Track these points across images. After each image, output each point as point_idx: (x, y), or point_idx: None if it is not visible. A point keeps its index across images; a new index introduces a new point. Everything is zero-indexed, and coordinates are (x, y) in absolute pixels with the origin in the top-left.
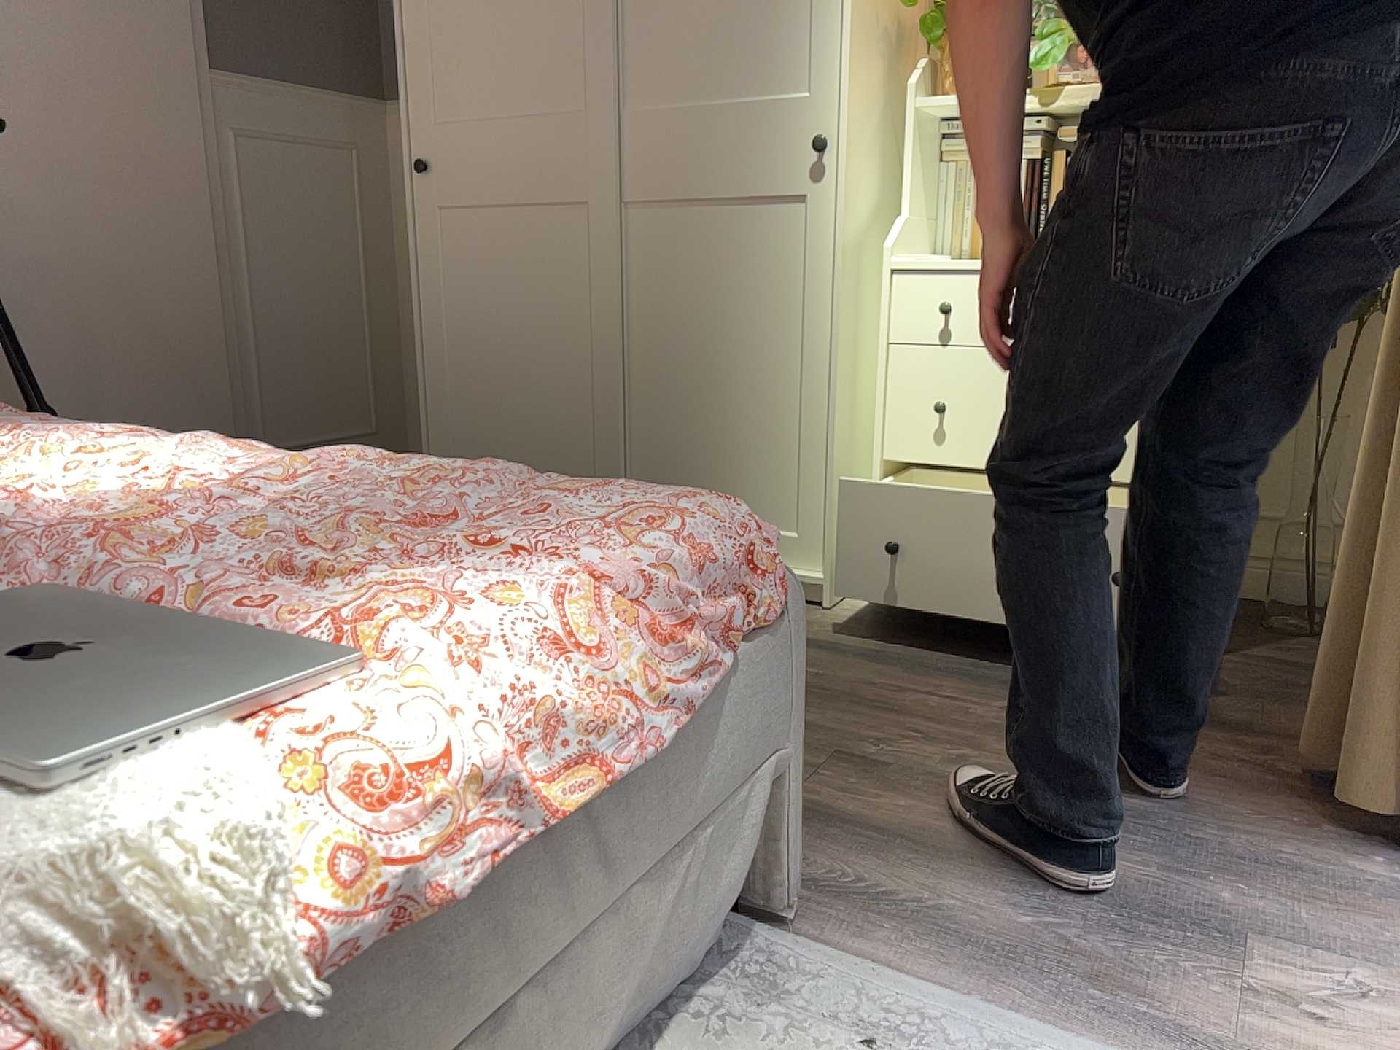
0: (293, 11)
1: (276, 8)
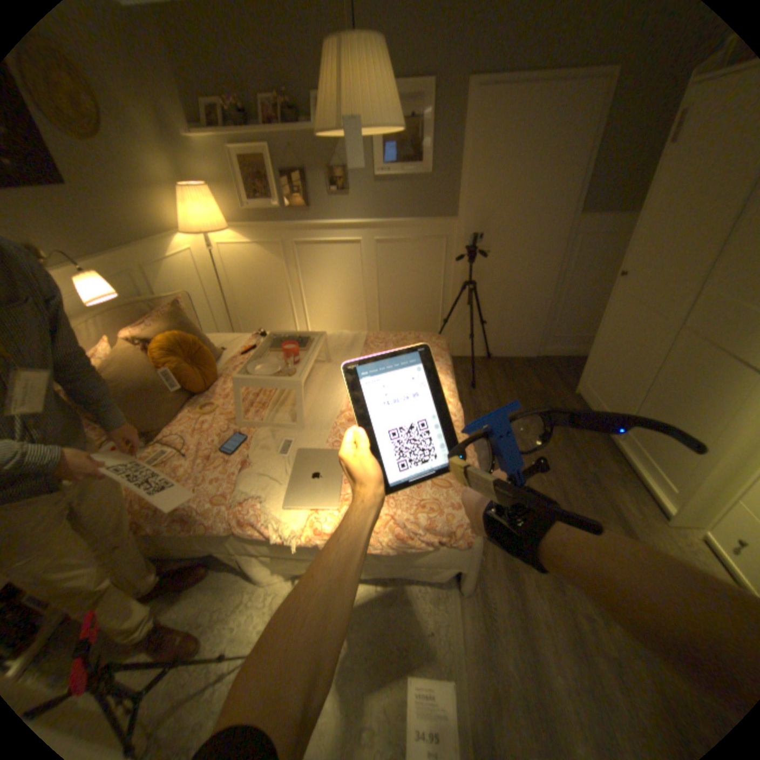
0: (628, 181)
1: (619, 182)
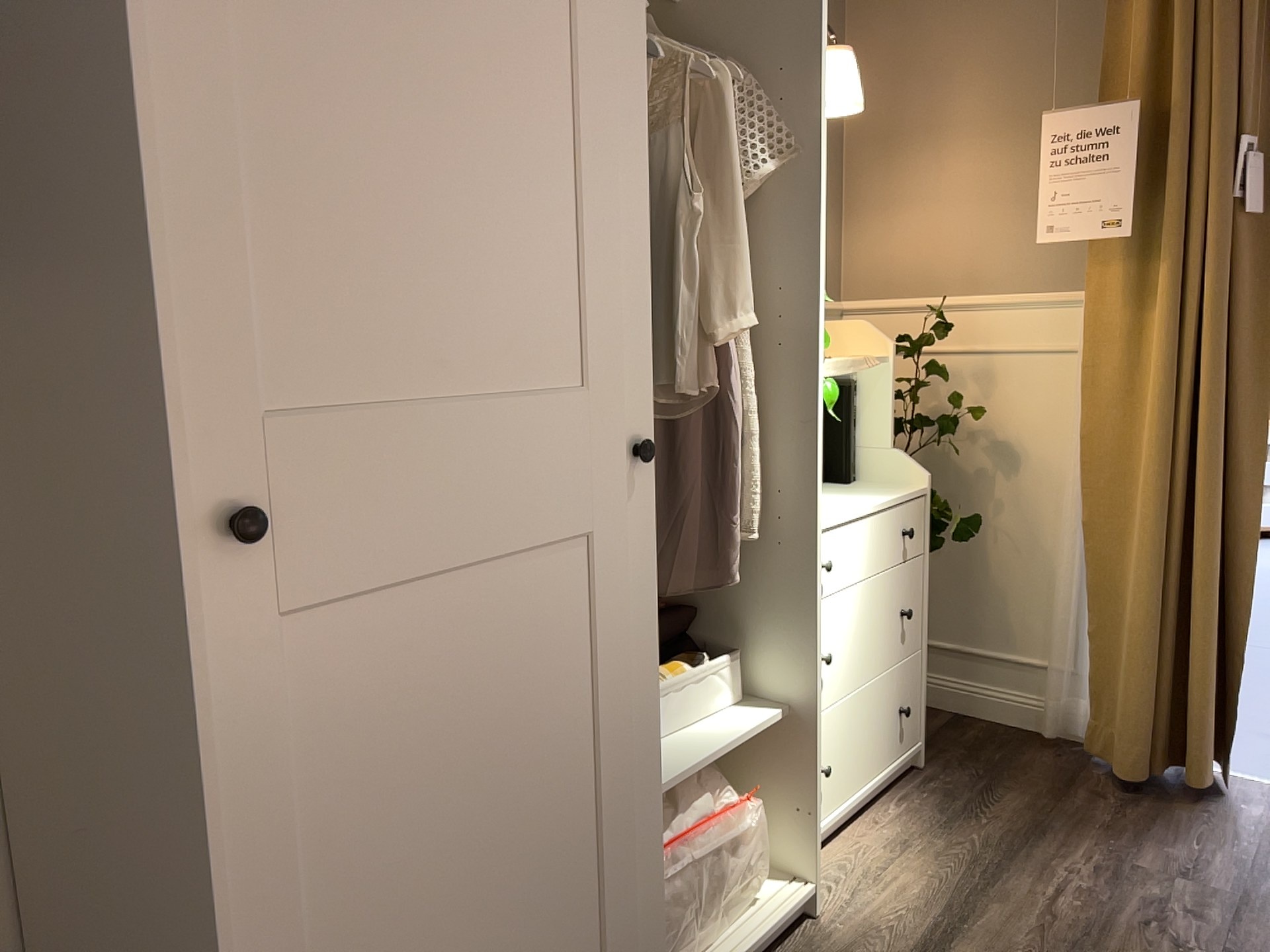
0: None
1: None
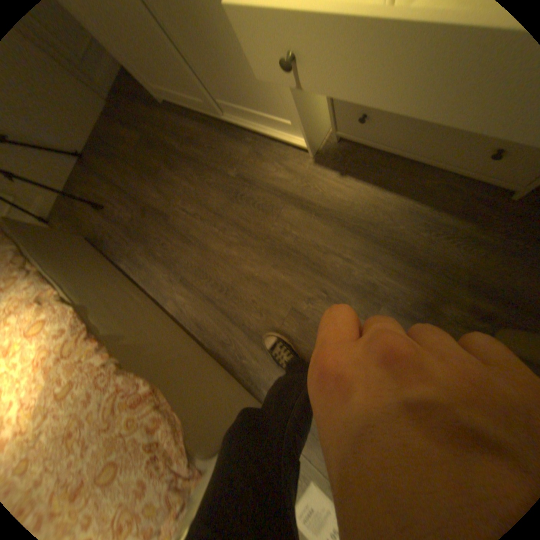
0: None
1: None
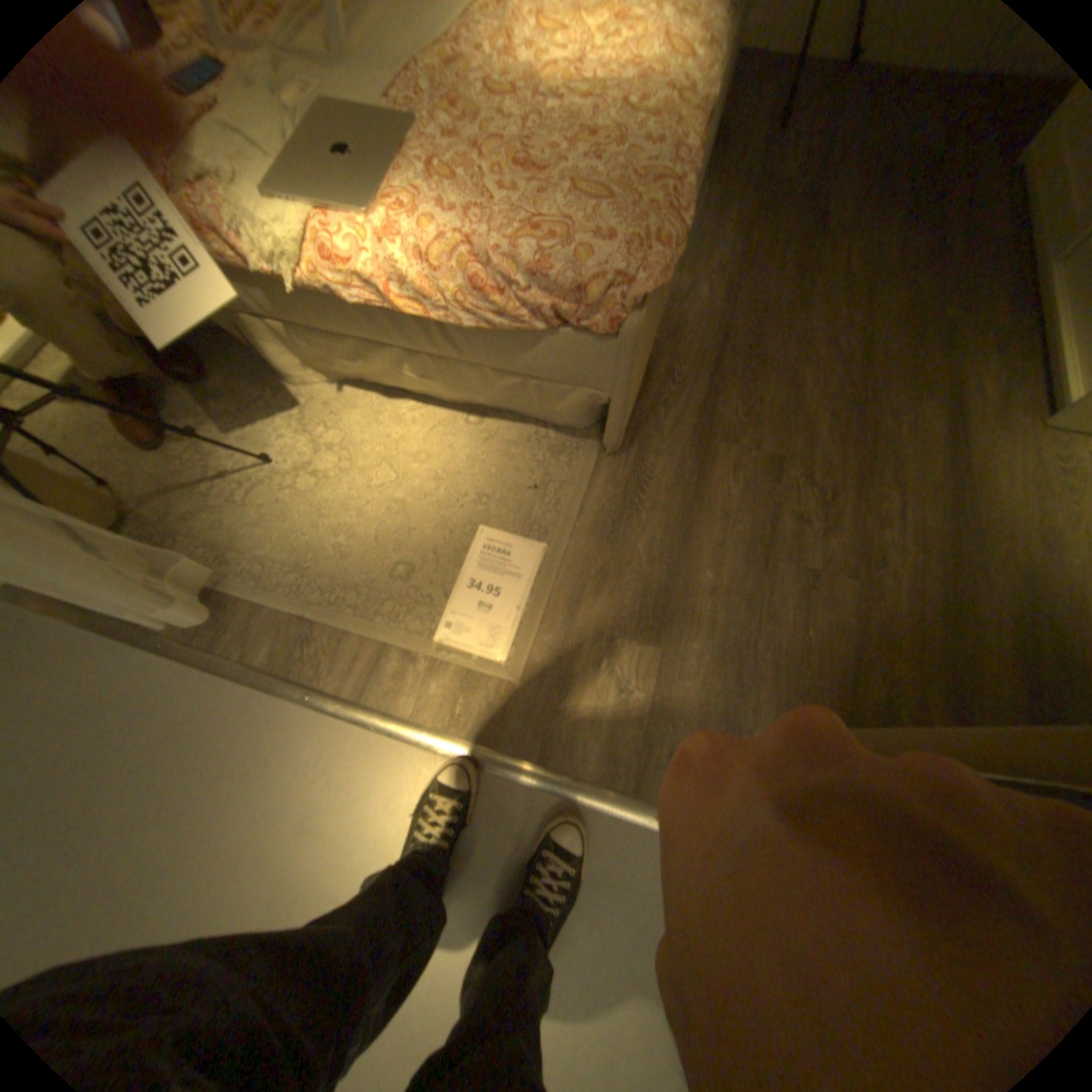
0: None
1: None
